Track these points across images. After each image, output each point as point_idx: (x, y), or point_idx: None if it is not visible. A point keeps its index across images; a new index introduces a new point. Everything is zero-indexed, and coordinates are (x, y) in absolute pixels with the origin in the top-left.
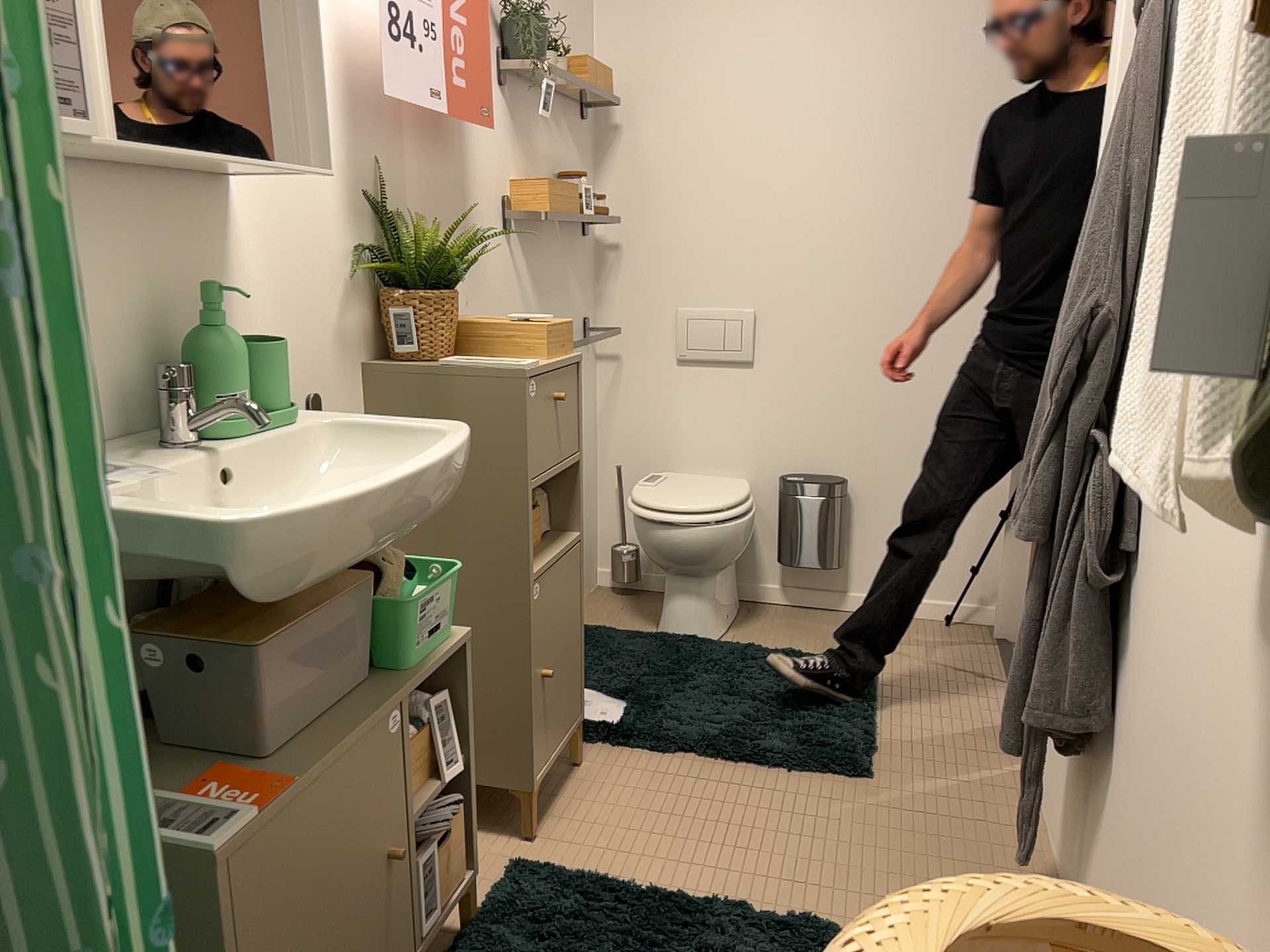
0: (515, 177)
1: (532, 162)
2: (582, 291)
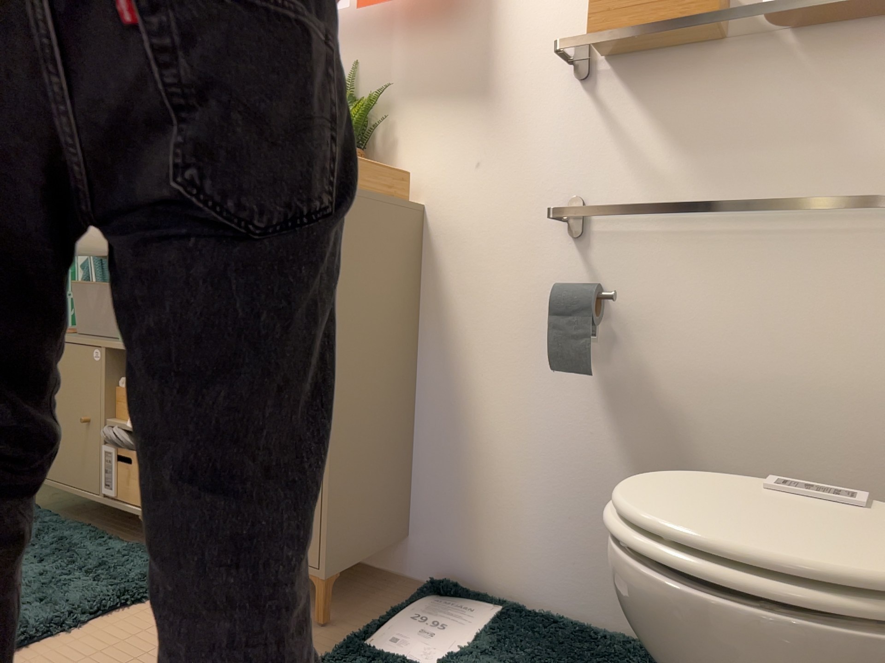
0: None
1: None
2: None
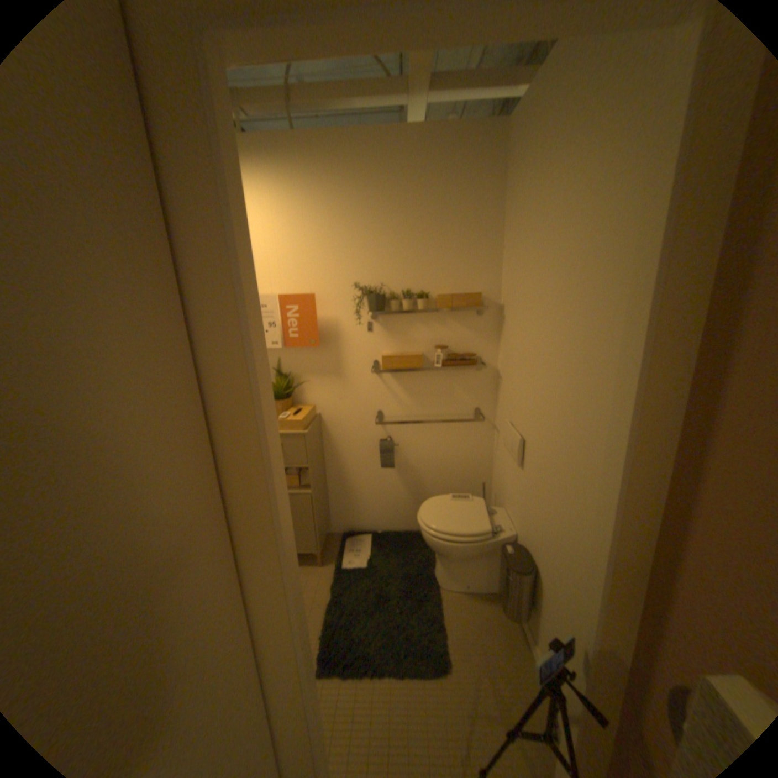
0: (383, 348)
1: (403, 339)
2: (469, 392)
